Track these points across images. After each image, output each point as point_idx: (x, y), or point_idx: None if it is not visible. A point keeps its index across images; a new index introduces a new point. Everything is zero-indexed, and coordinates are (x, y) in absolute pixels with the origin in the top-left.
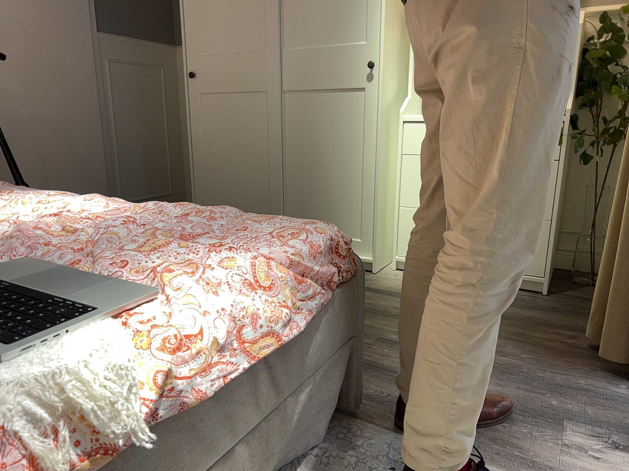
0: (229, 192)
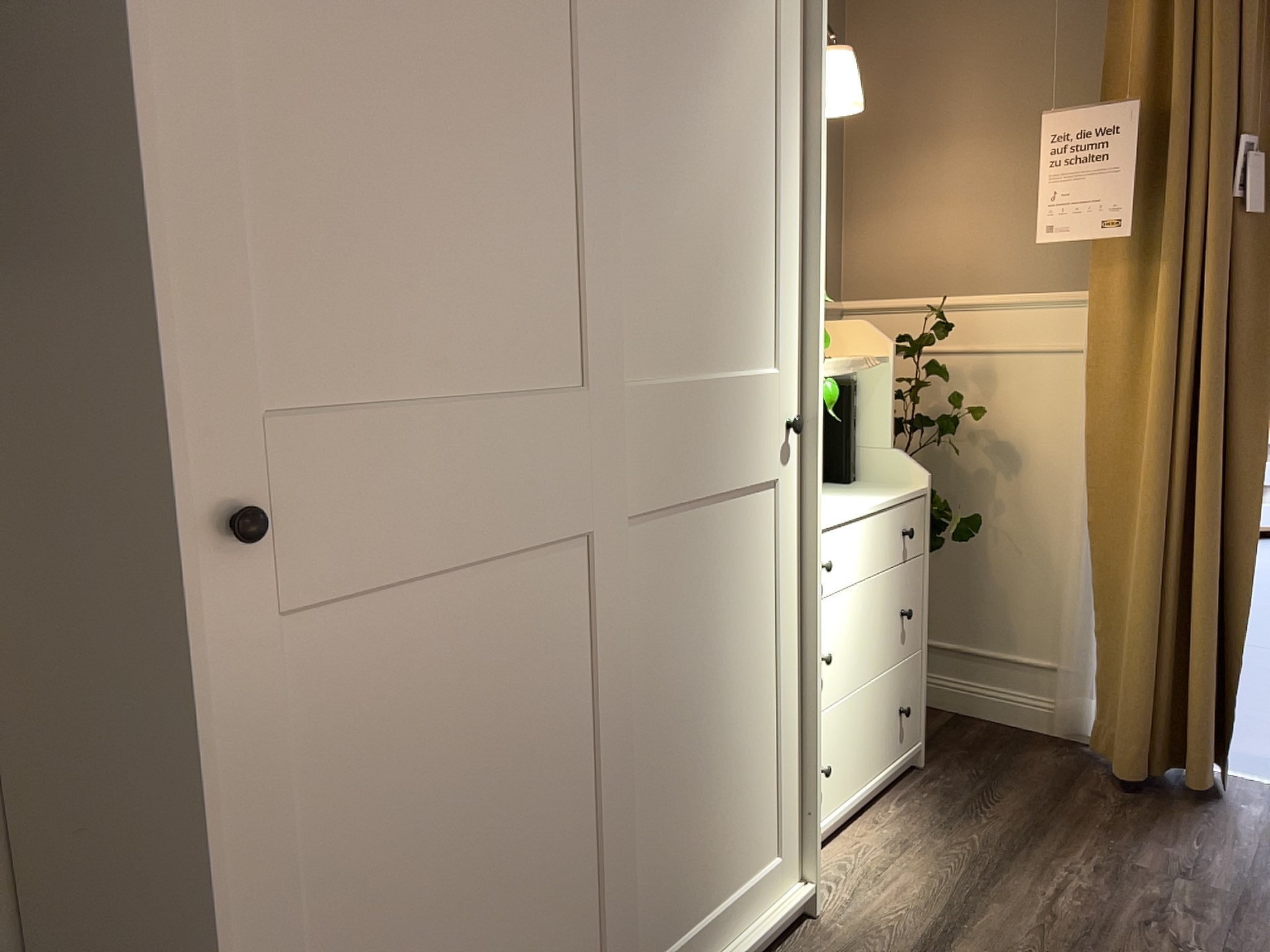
0: None
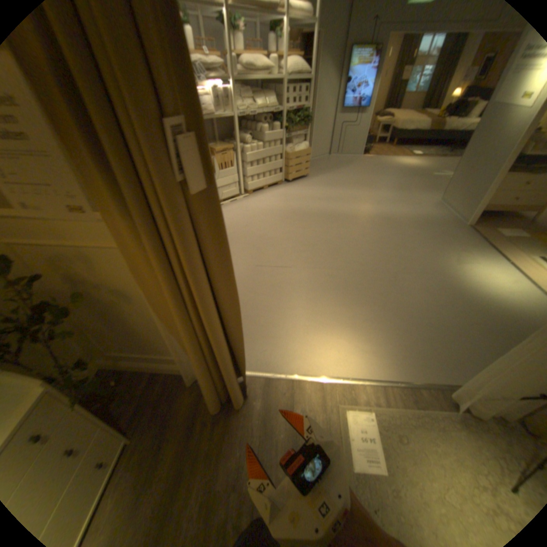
0: None
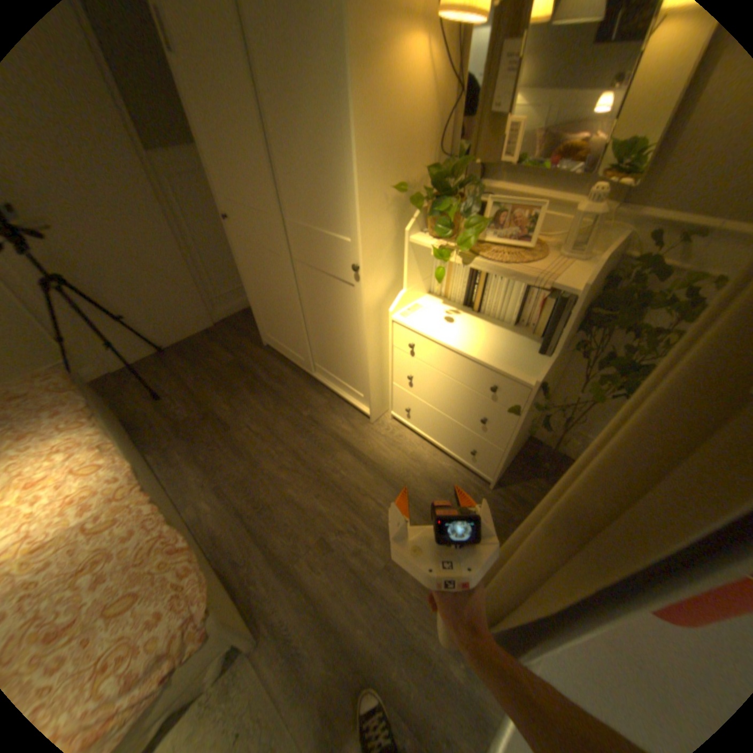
0: (274, 323)
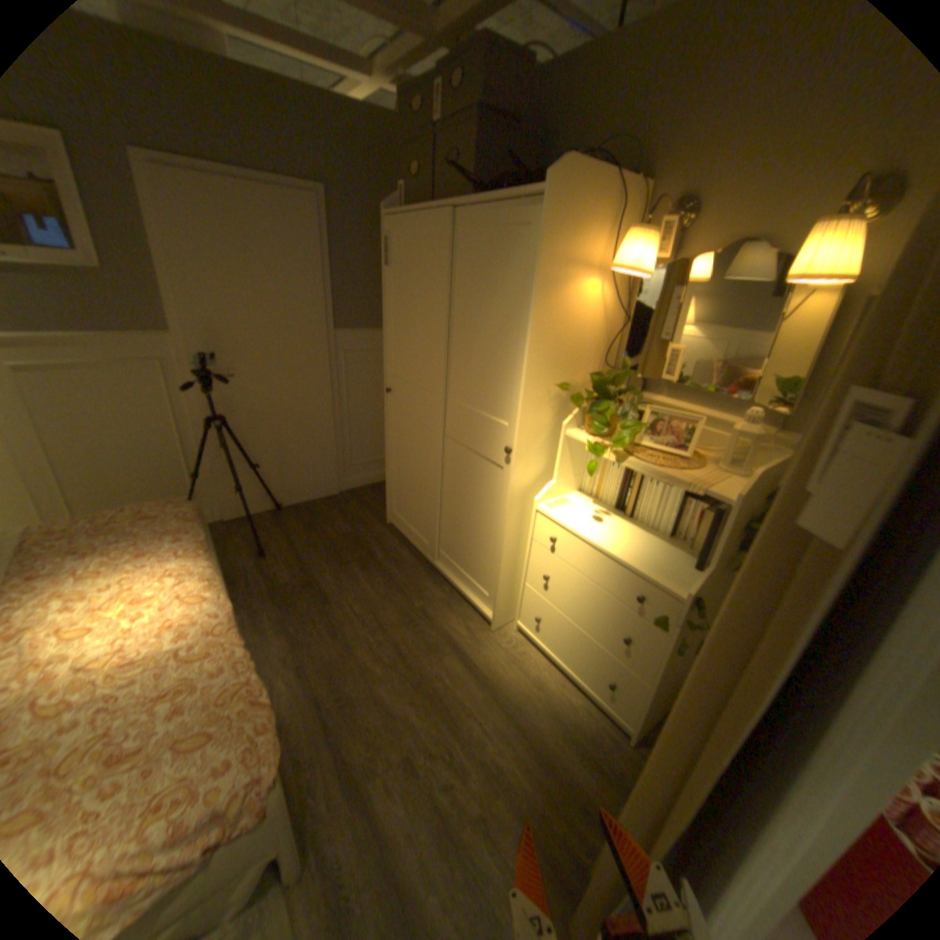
0: (408, 498)
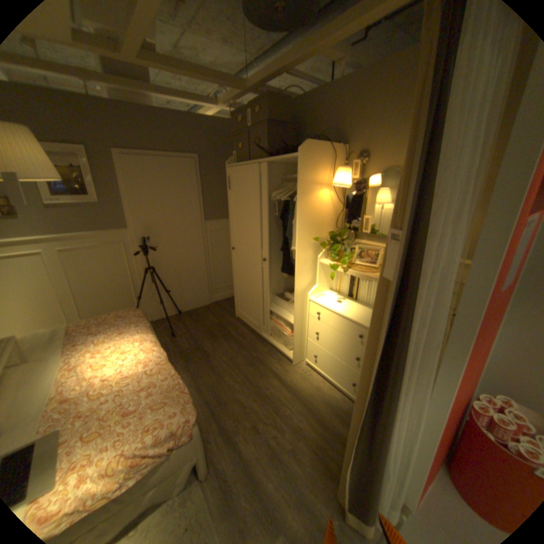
0: (246, 302)
